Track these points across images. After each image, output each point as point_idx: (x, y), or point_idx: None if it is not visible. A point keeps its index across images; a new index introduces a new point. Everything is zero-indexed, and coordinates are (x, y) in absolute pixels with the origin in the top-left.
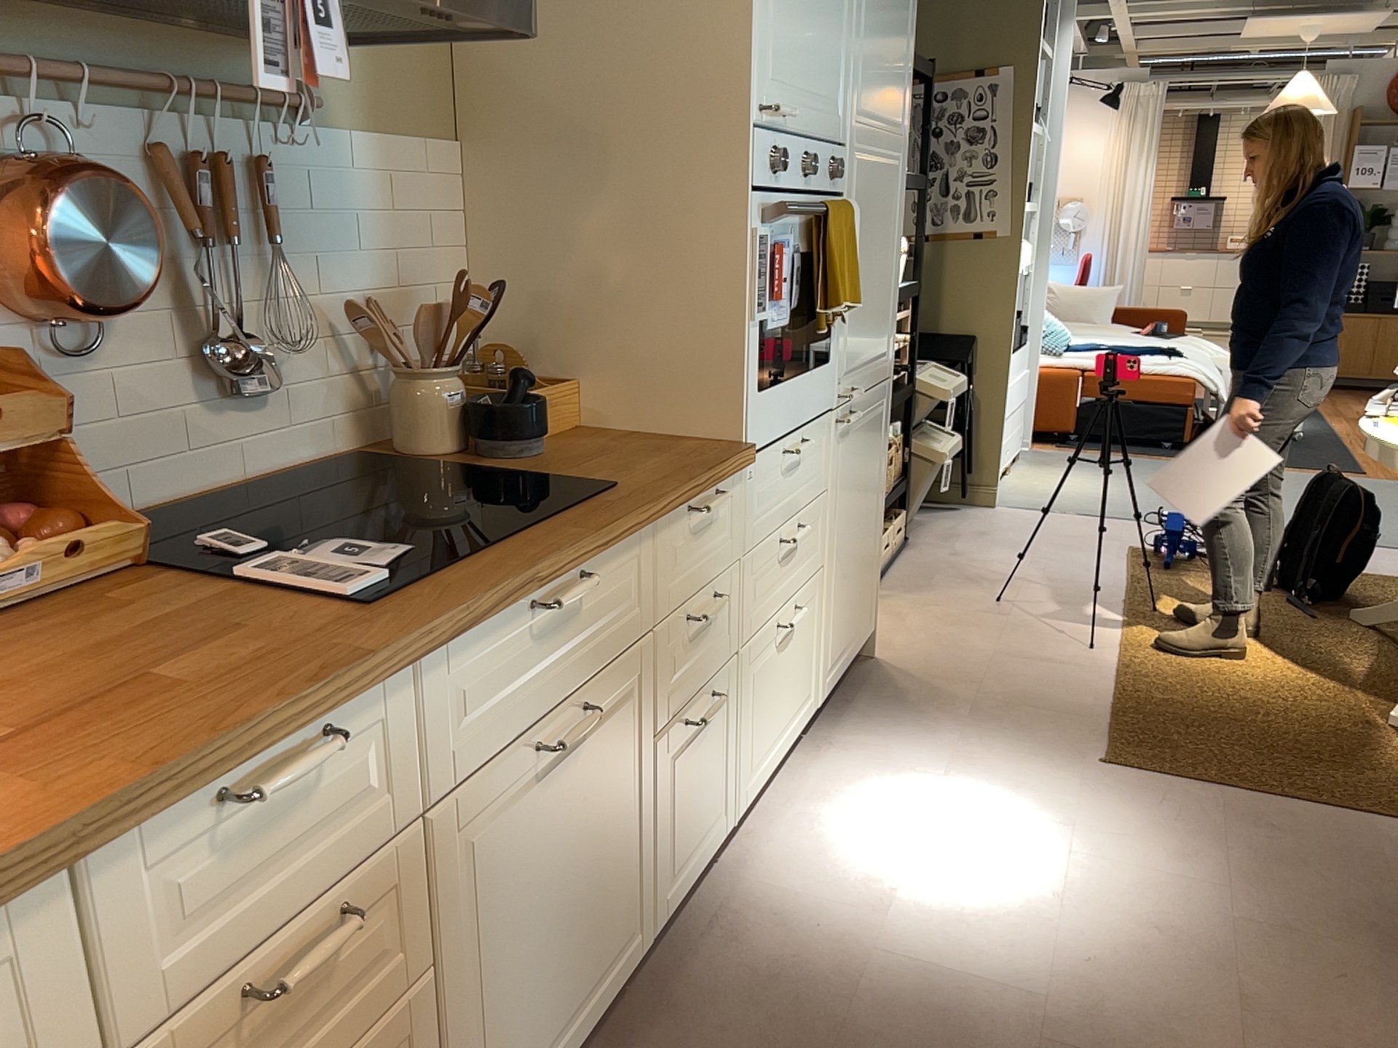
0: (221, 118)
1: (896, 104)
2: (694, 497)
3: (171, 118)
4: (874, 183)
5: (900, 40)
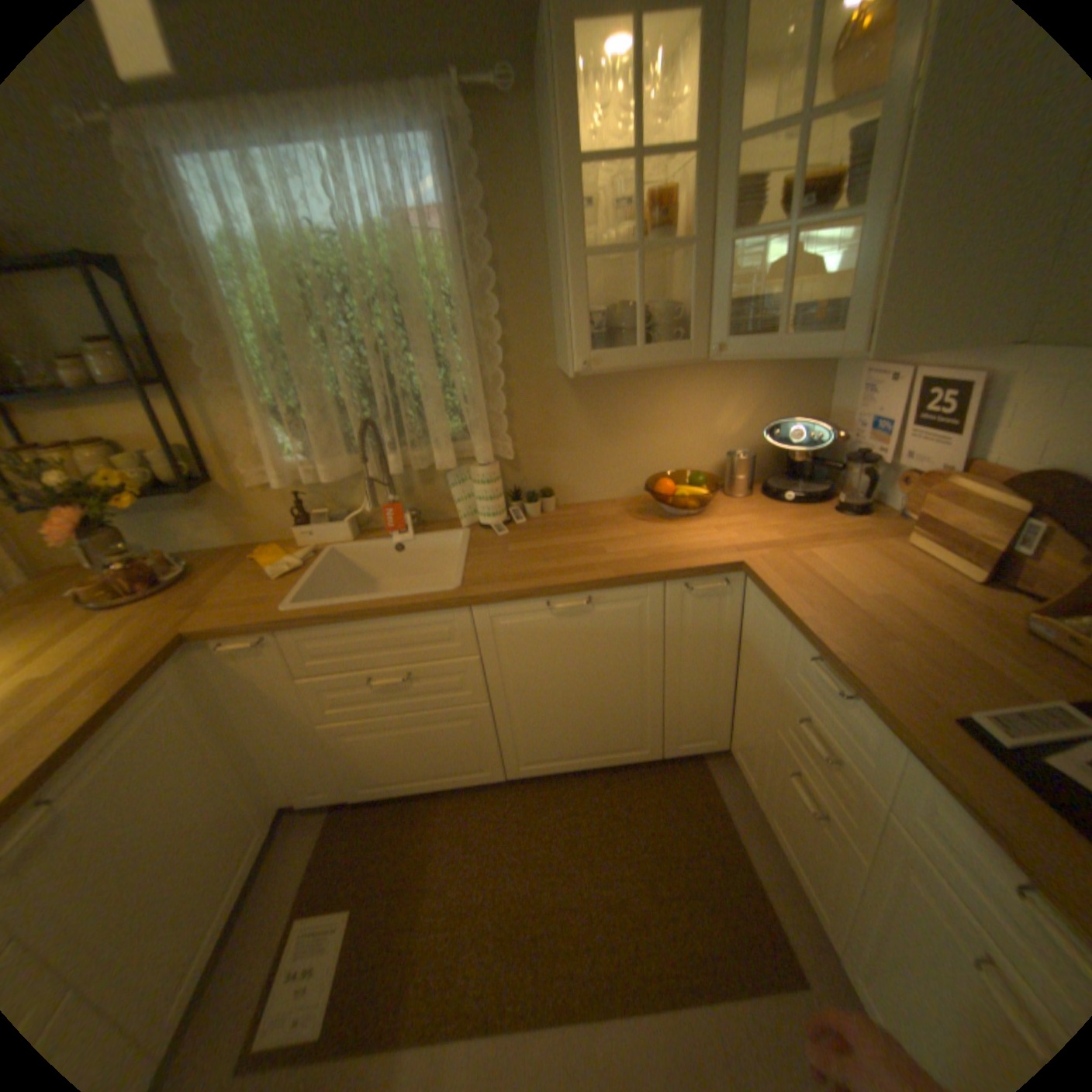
0: None
1: None
2: None
3: None
4: None
5: None
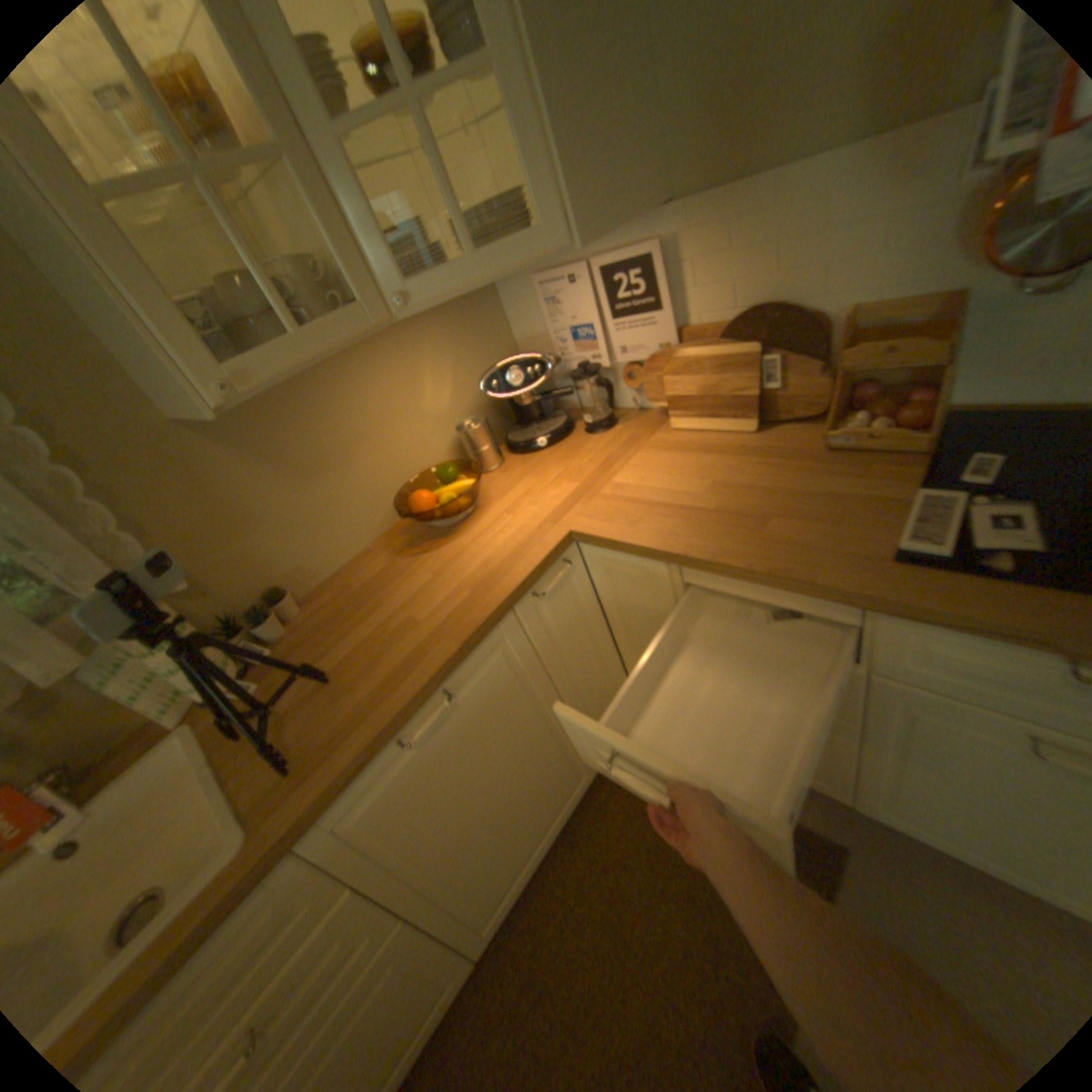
0: None
1: None
2: None
3: None
4: None
5: None
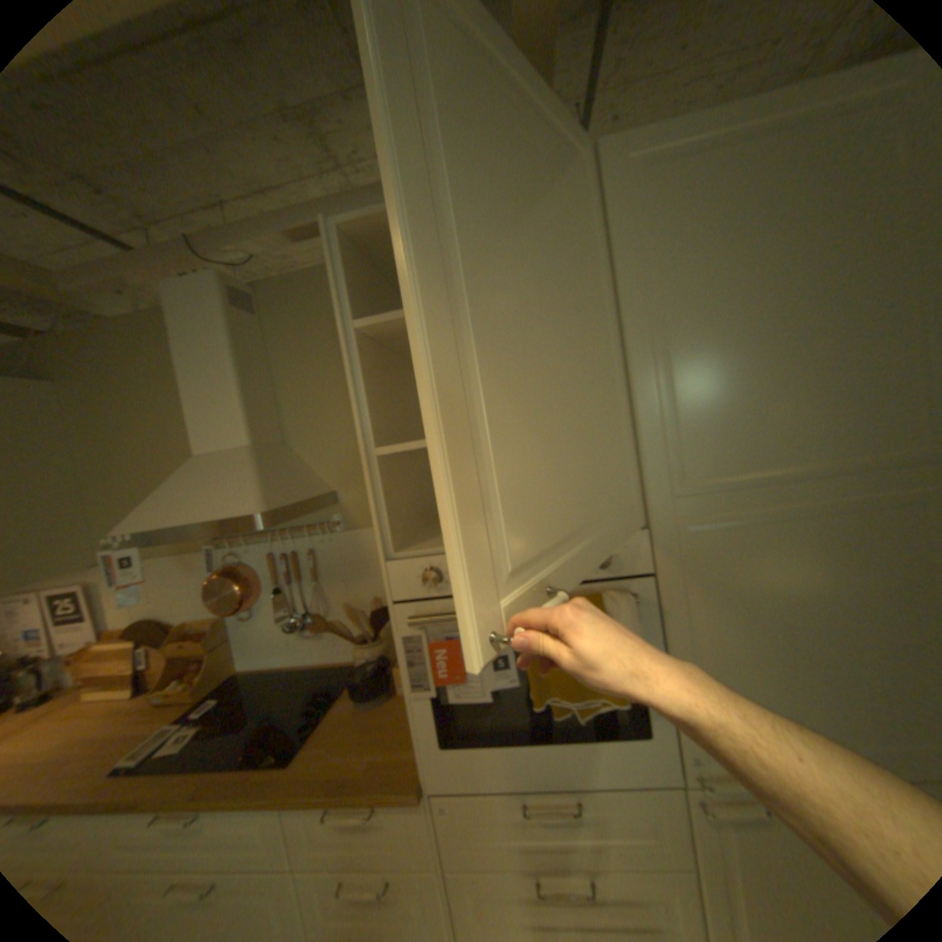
0: (295, 538)
1: (866, 430)
2: (309, 809)
3: (272, 544)
4: (775, 543)
5: (857, 352)
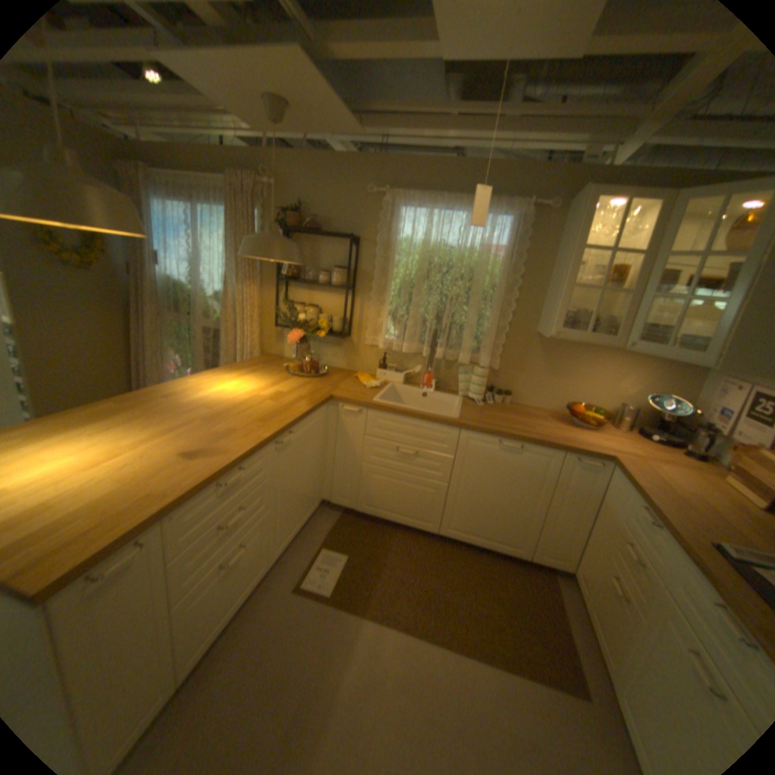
0: None
1: None
2: None
3: None
4: None
5: None
